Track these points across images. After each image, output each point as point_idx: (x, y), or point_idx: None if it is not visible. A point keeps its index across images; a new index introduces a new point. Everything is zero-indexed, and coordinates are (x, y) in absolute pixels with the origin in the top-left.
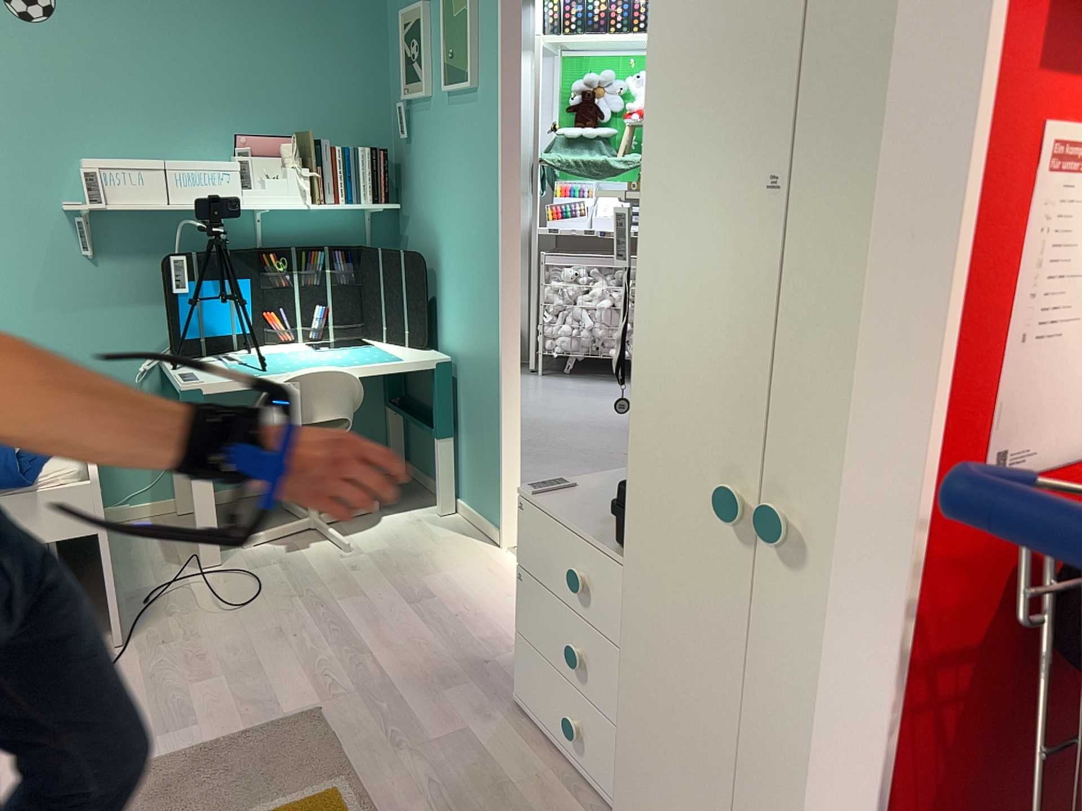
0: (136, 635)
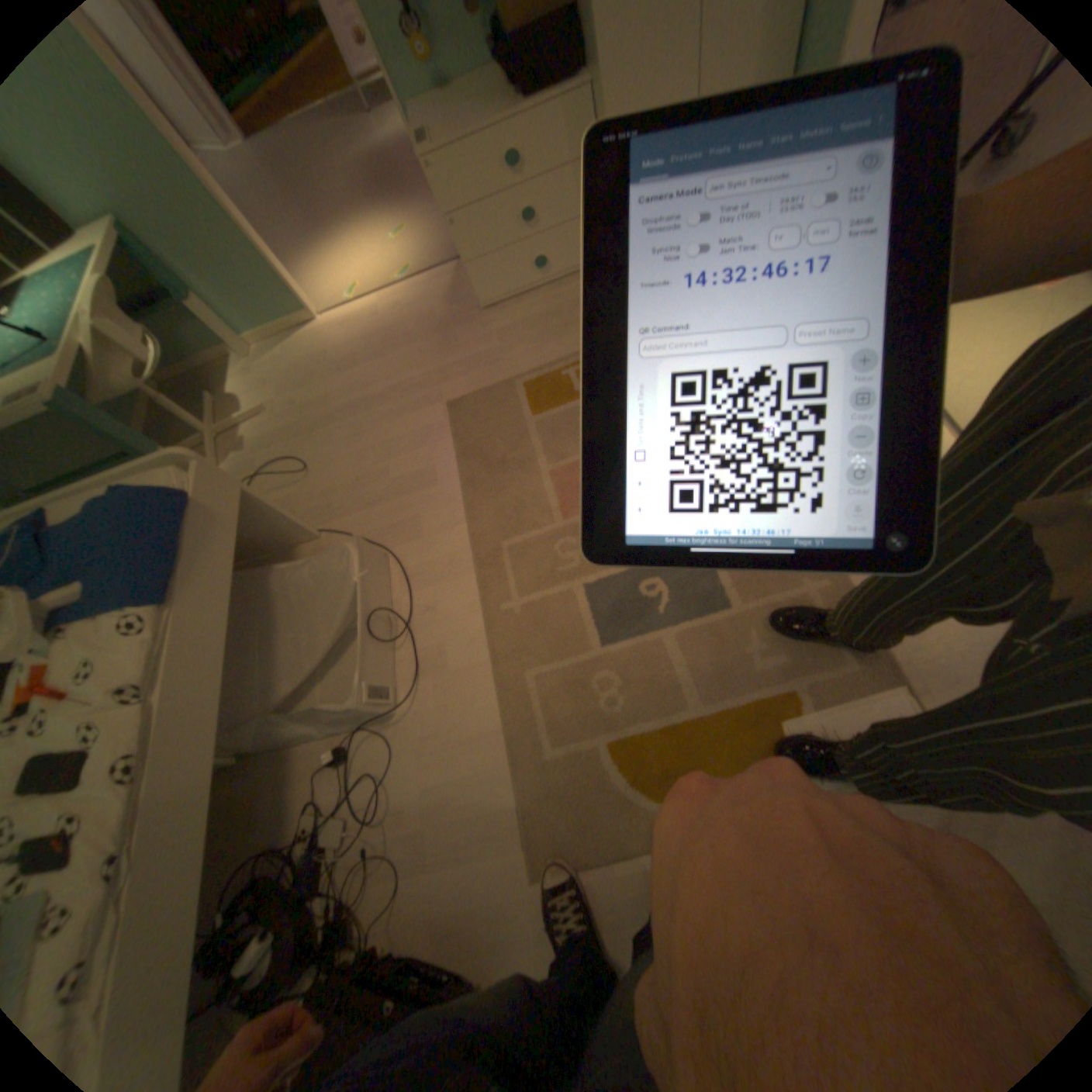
0: (307, 527)
